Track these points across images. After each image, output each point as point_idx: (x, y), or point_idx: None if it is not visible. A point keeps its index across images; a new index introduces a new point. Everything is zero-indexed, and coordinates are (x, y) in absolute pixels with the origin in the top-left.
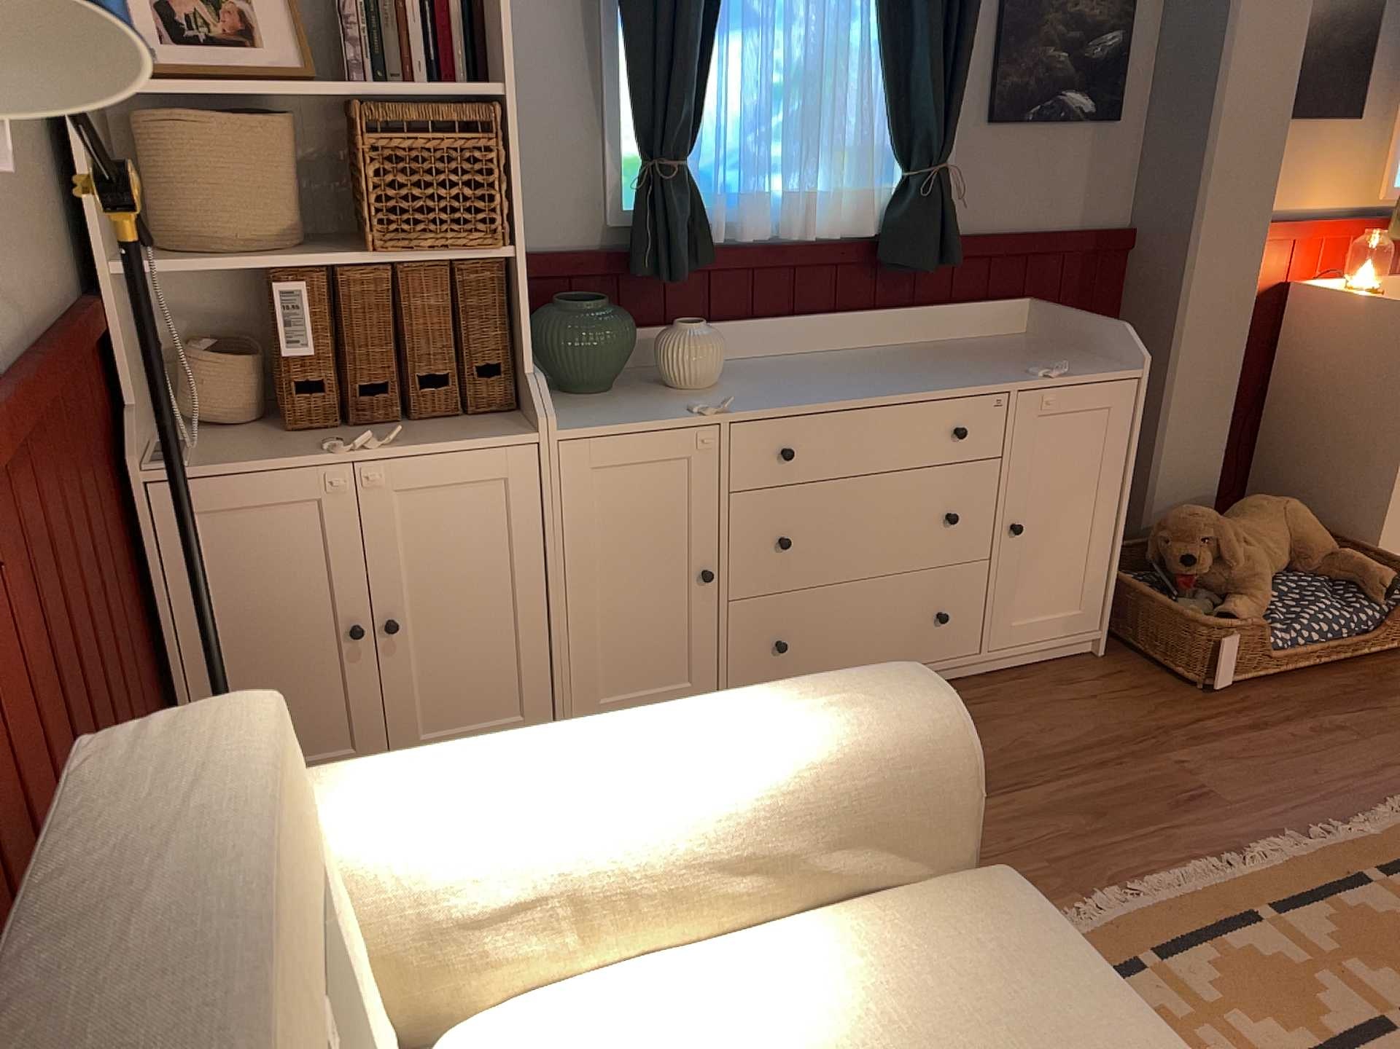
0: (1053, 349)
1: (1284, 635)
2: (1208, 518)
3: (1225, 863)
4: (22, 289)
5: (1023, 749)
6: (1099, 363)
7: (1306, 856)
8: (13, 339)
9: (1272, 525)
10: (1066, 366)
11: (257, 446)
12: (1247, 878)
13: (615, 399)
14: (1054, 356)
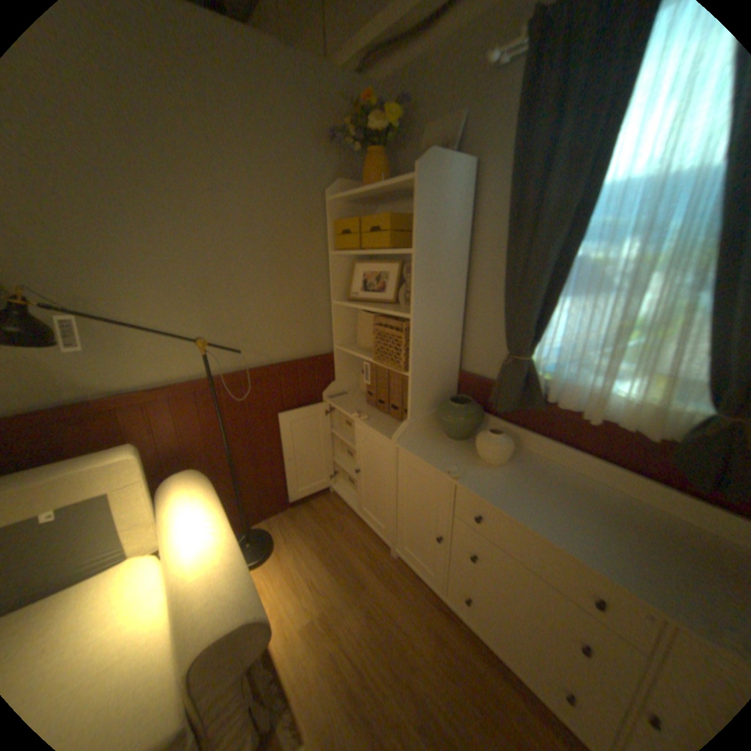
0: None
1: None
2: None
3: None
4: (279, 350)
5: None
6: None
7: None
8: (262, 361)
9: None
10: None
11: (355, 402)
12: None
13: (453, 445)
14: None
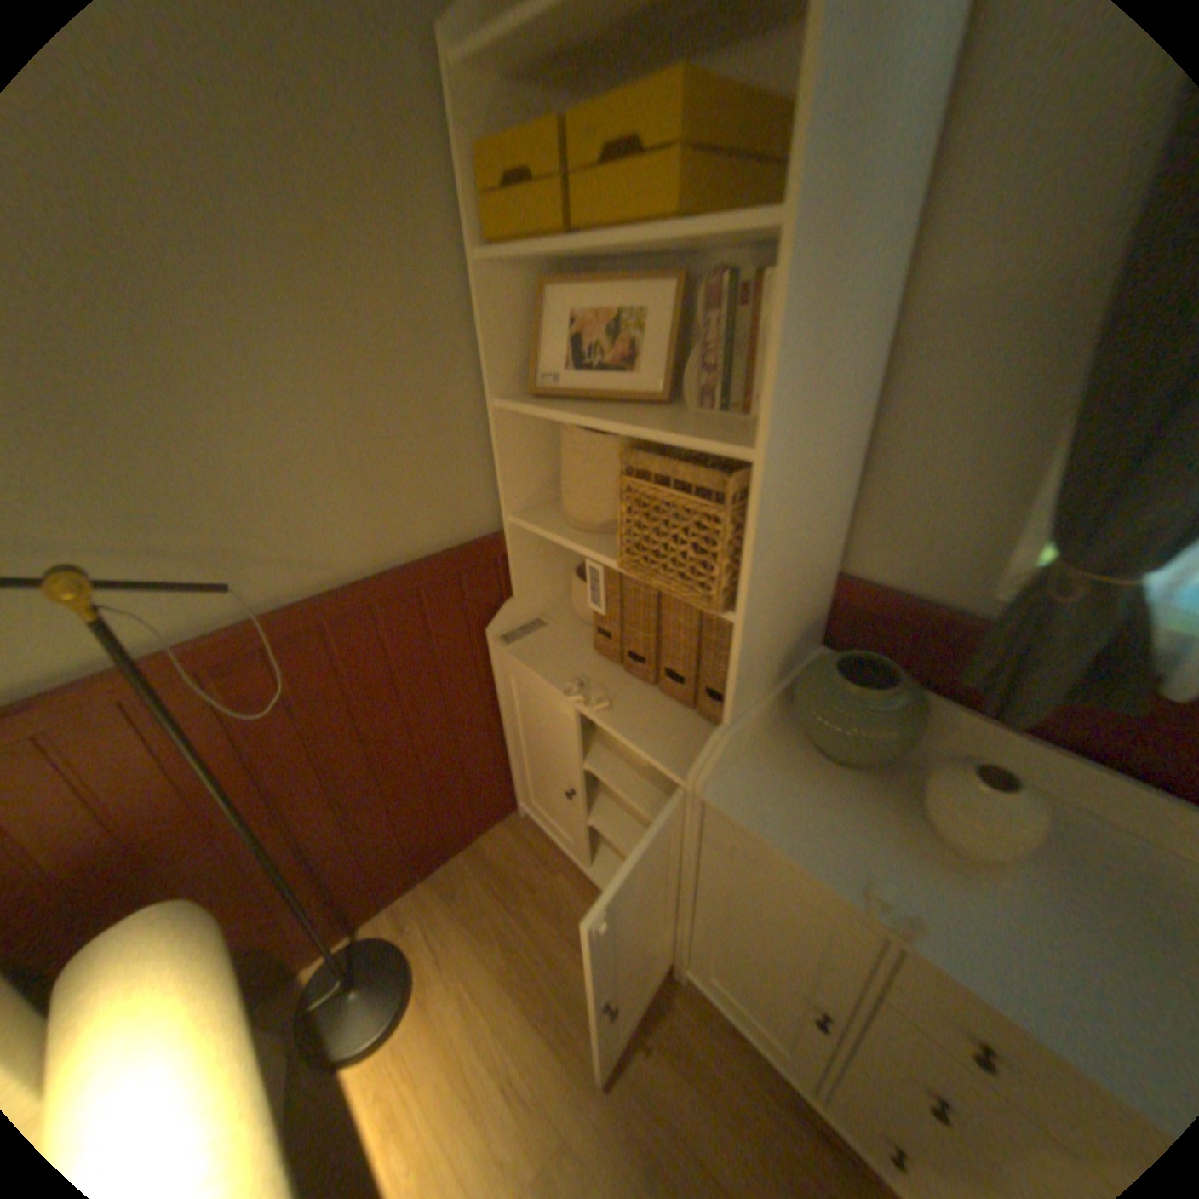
0: None
1: None
2: None
3: None
4: (358, 545)
5: None
6: None
7: None
8: (317, 582)
9: None
10: None
11: (568, 650)
12: None
13: (851, 789)
14: None
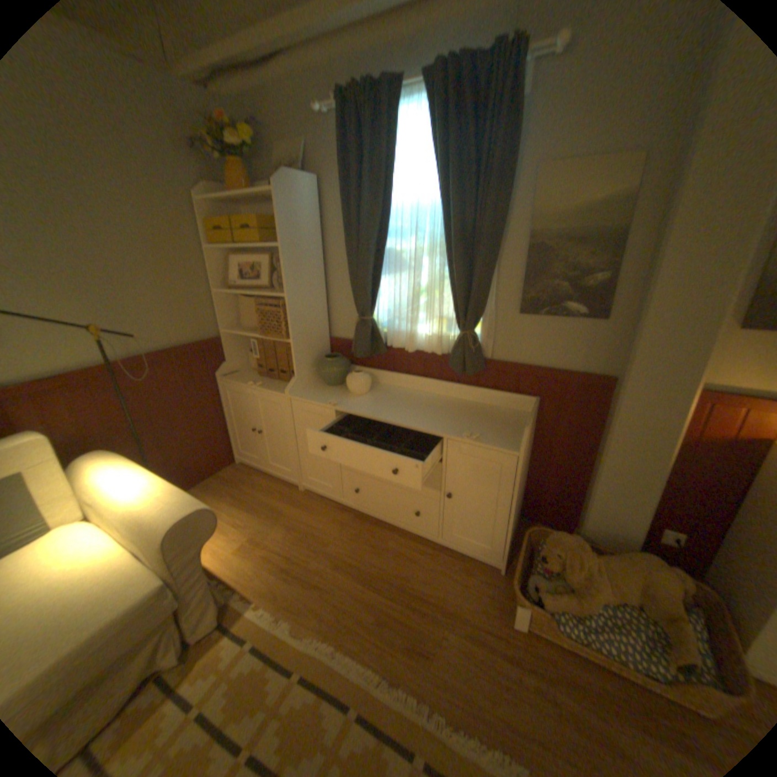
0: (516, 426)
1: (582, 636)
2: (570, 547)
3: (379, 686)
4: (165, 336)
5: (403, 582)
6: (514, 441)
7: (410, 722)
8: (151, 347)
9: (633, 577)
10: (477, 436)
11: (247, 376)
12: (373, 699)
13: (331, 390)
14: (507, 429)
